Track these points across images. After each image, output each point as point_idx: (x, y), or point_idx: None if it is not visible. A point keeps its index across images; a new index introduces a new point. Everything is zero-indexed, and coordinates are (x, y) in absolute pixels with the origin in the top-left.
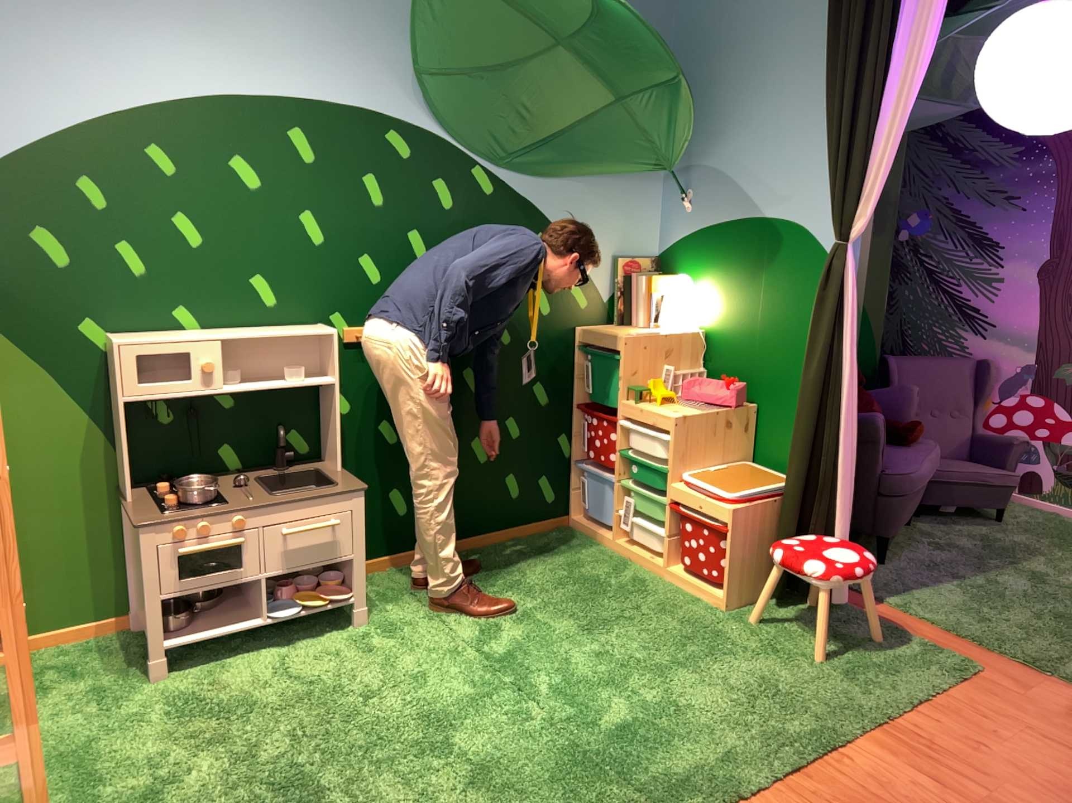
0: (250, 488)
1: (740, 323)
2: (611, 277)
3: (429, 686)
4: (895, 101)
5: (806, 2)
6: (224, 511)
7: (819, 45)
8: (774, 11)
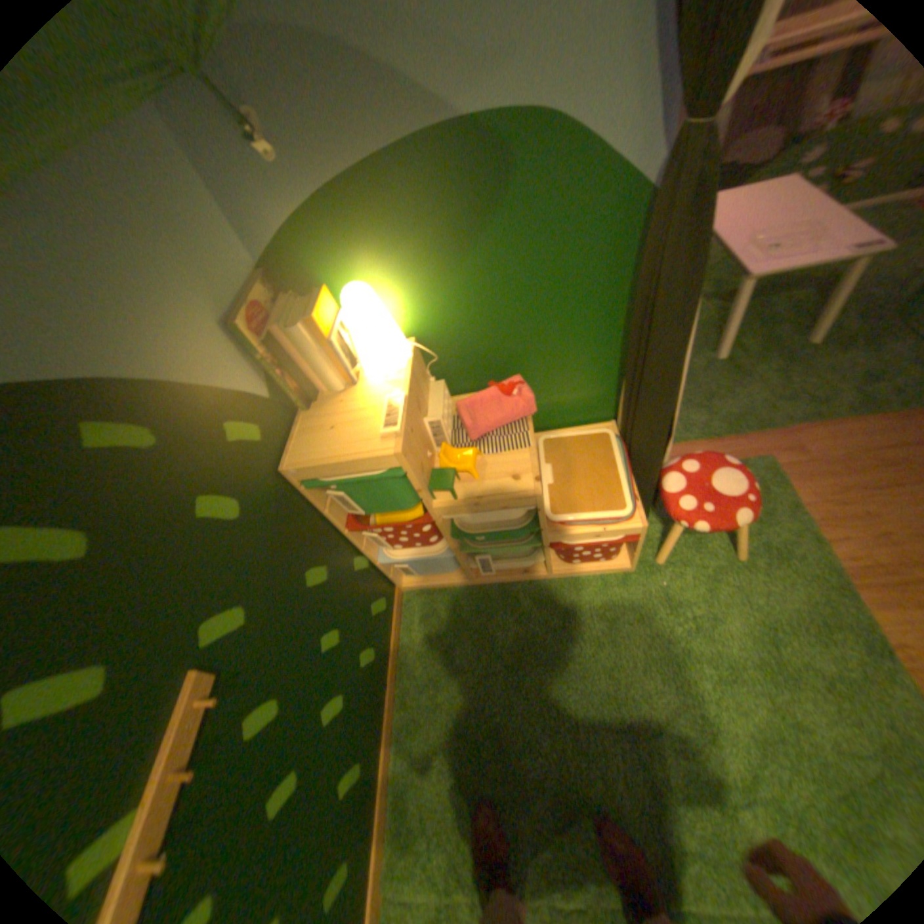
0: None
1: (467, 307)
2: (247, 357)
3: None
4: None
5: None
6: None
7: None
8: None
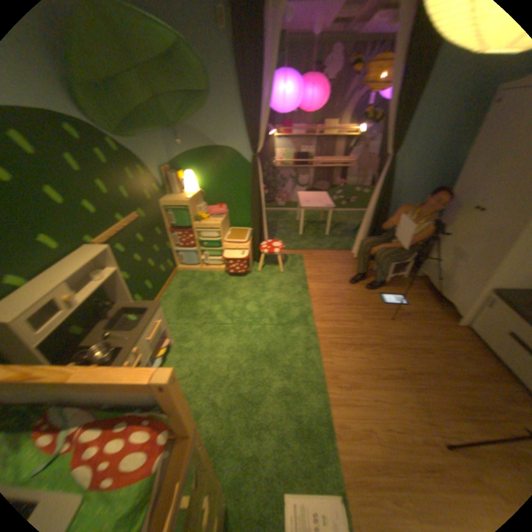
0: (115, 334)
1: (215, 185)
2: (161, 177)
3: (223, 343)
4: (264, 105)
5: (218, 56)
6: (129, 350)
7: (227, 77)
8: (203, 56)
